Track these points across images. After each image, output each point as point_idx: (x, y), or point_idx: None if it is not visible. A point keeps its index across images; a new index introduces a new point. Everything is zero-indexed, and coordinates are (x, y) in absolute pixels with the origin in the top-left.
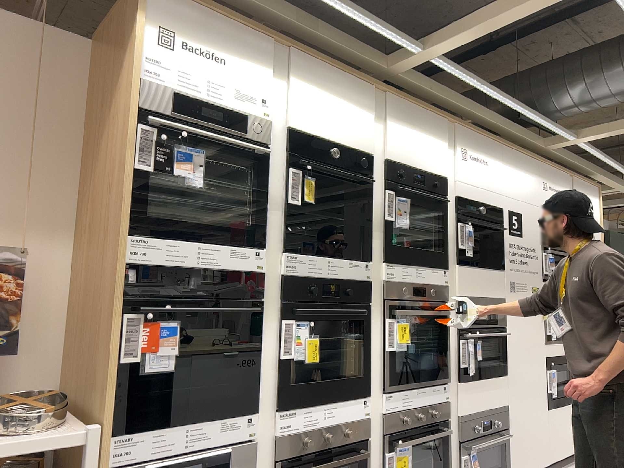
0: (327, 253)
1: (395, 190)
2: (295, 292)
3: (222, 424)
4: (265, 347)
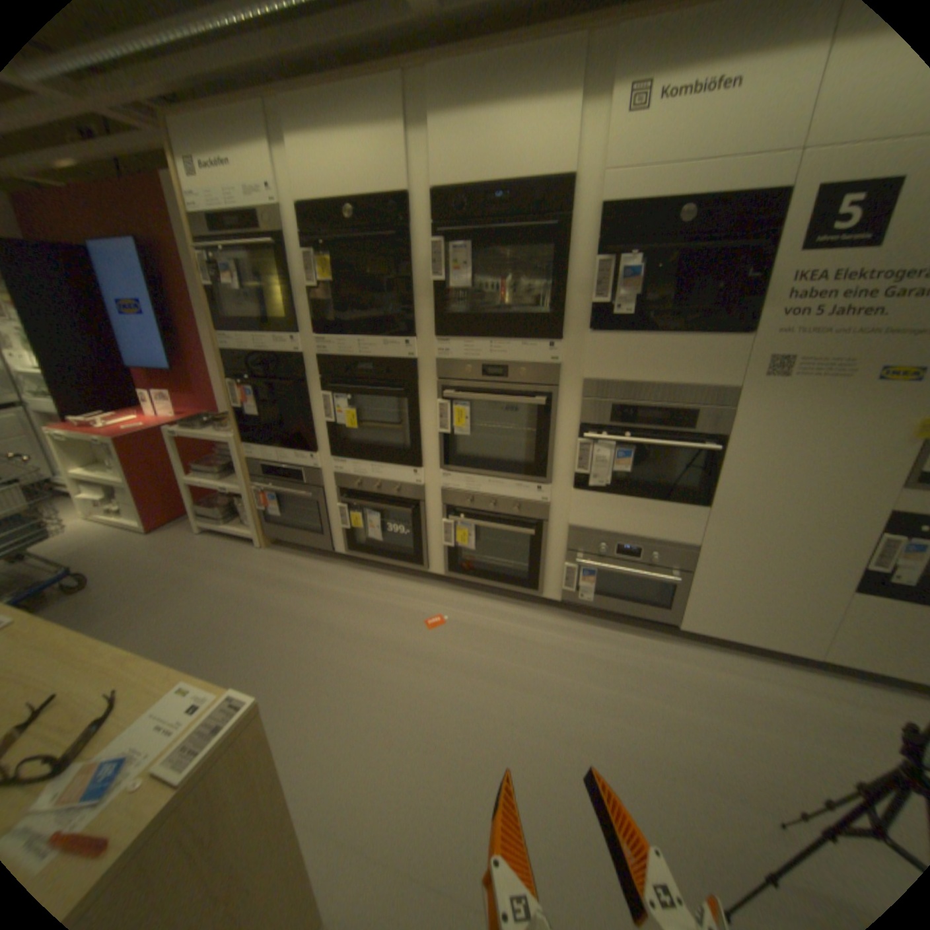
0: (361, 333)
1: (437, 235)
2: (328, 373)
3: (292, 459)
4: (313, 414)
